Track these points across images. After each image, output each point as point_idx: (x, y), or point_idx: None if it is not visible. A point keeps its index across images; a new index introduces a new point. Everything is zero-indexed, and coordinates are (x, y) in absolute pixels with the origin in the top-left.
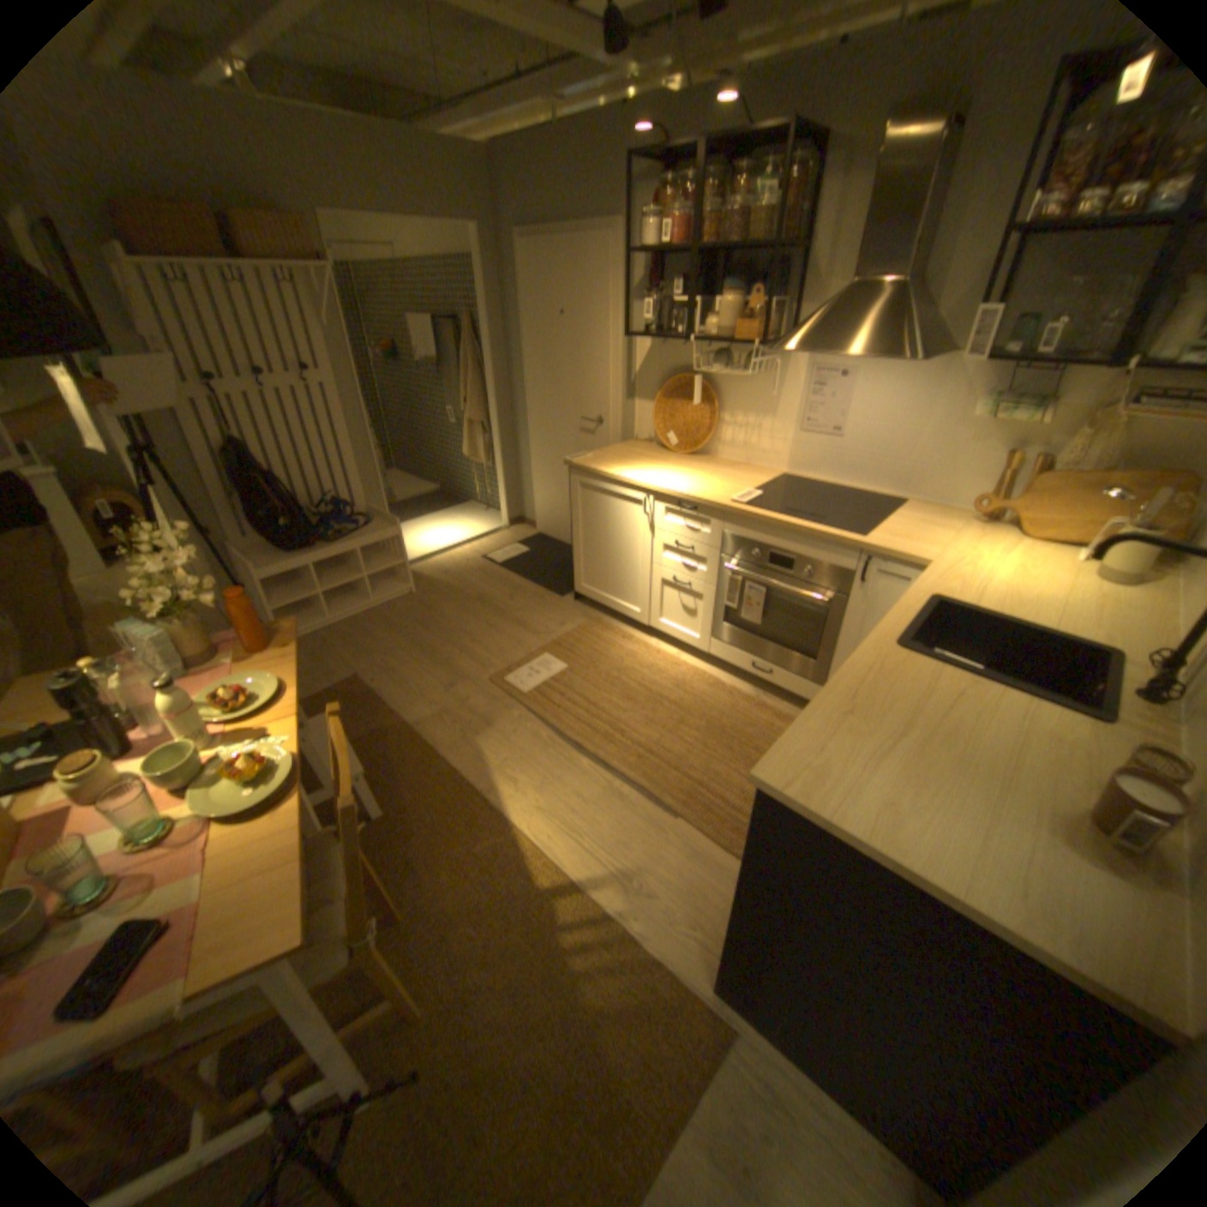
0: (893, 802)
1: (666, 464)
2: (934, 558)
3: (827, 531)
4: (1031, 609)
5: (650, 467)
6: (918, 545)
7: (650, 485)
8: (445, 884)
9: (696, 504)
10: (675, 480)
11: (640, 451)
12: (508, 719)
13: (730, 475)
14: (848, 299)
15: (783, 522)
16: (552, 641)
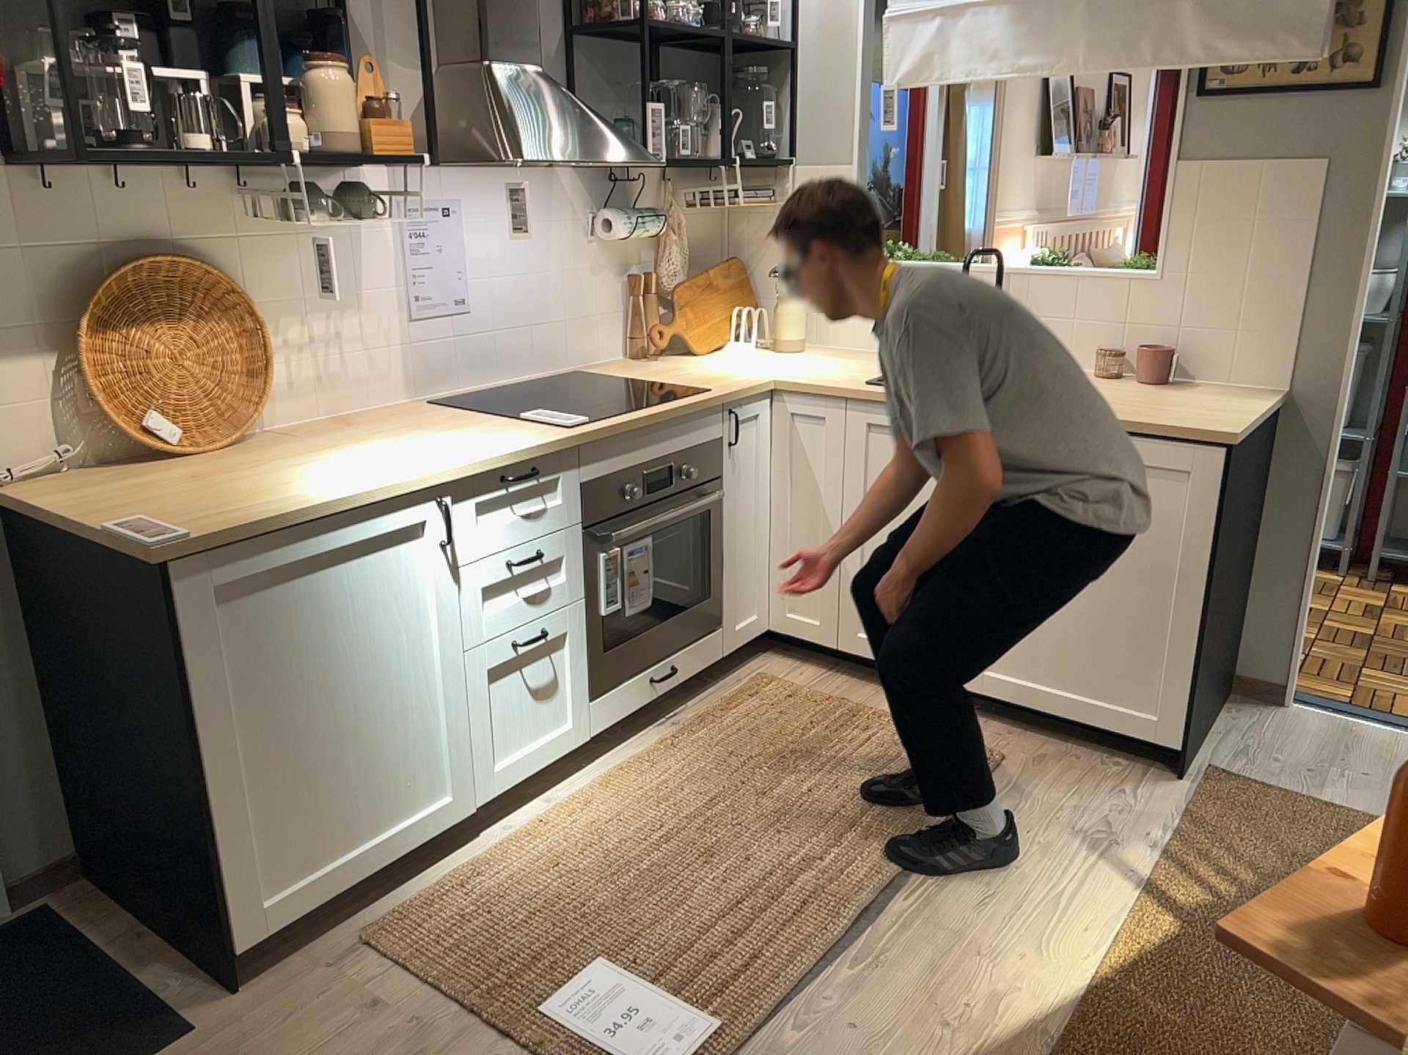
0: (1203, 410)
1: (294, 460)
2: (765, 377)
3: (691, 398)
4: (866, 369)
5: (304, 470)
6: (728, 378)
7: (444, 470)
8: (1272, 1048)
9: (537, 457)
10: (423, 454)
11: (138, 481)
12: (816, 1050)
13: (405, 426)
14: (518, 91)
15: (658, 412)
16: (476, 1009)
